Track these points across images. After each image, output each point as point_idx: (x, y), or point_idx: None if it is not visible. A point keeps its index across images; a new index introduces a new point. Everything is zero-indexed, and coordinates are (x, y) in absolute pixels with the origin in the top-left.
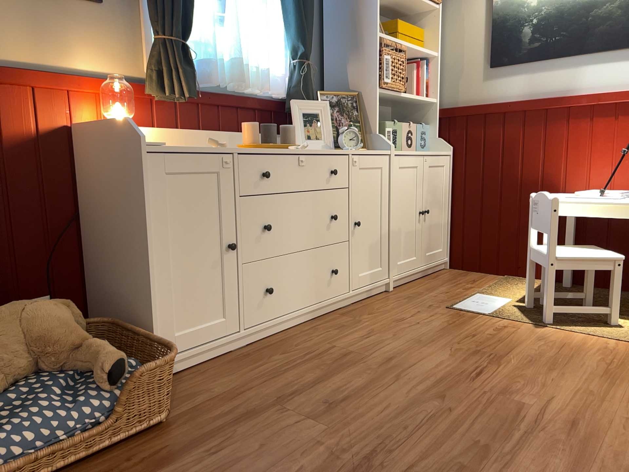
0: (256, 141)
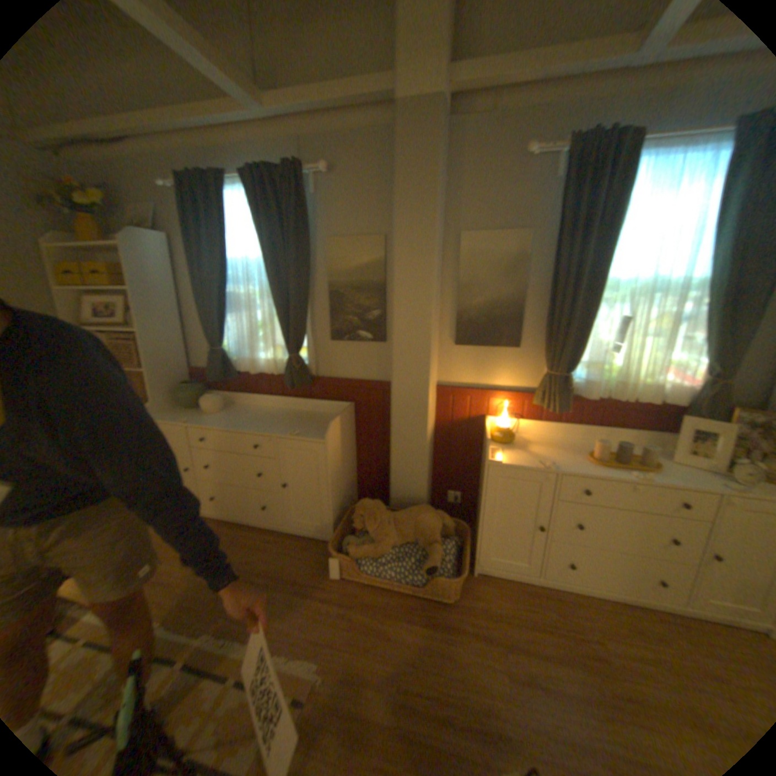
0: (604, 457)
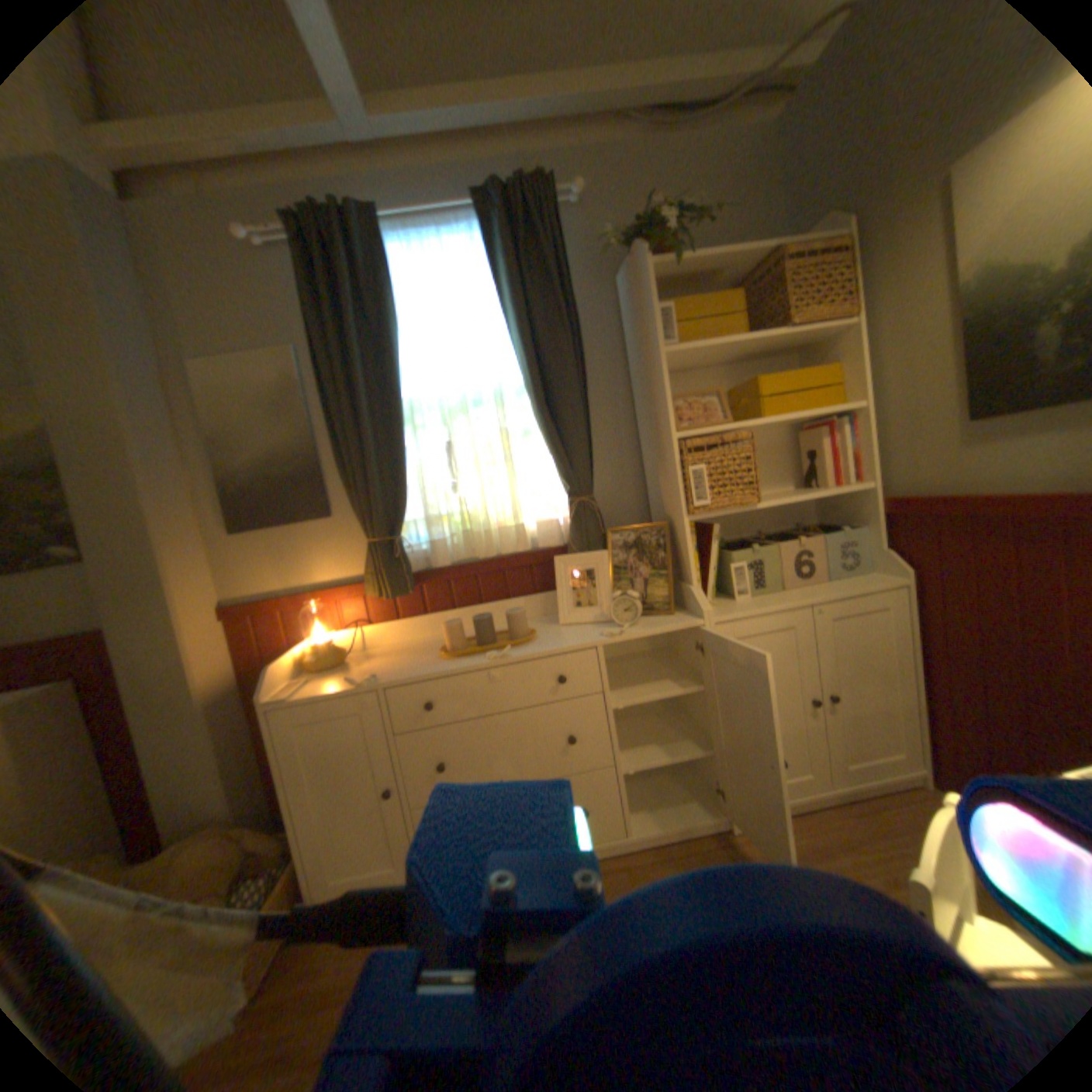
0: (458, 643)
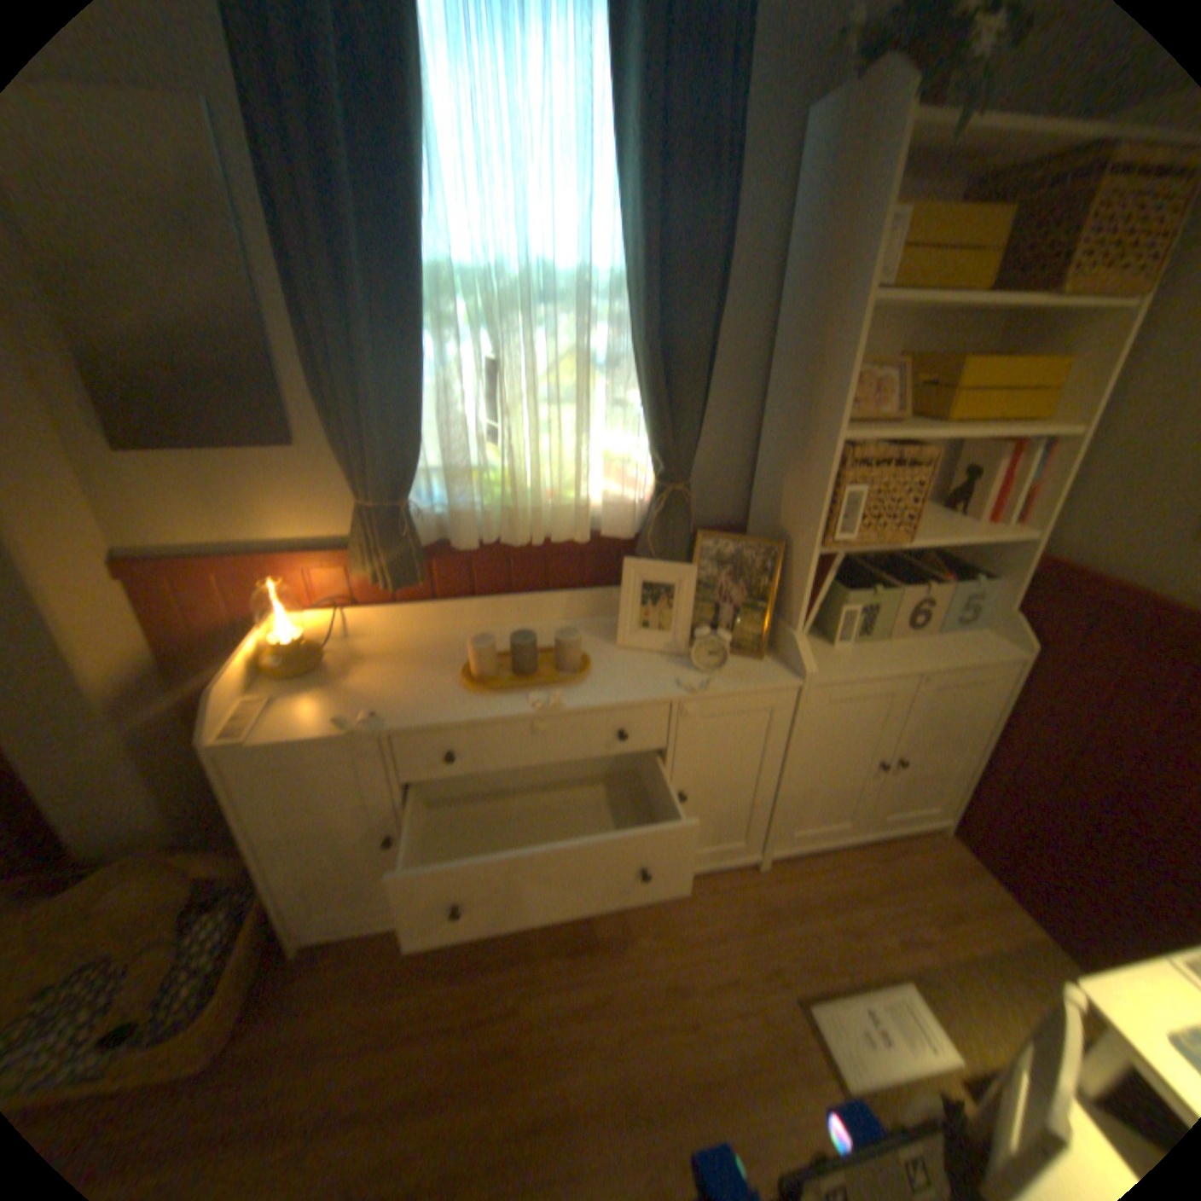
0: (489, 669)
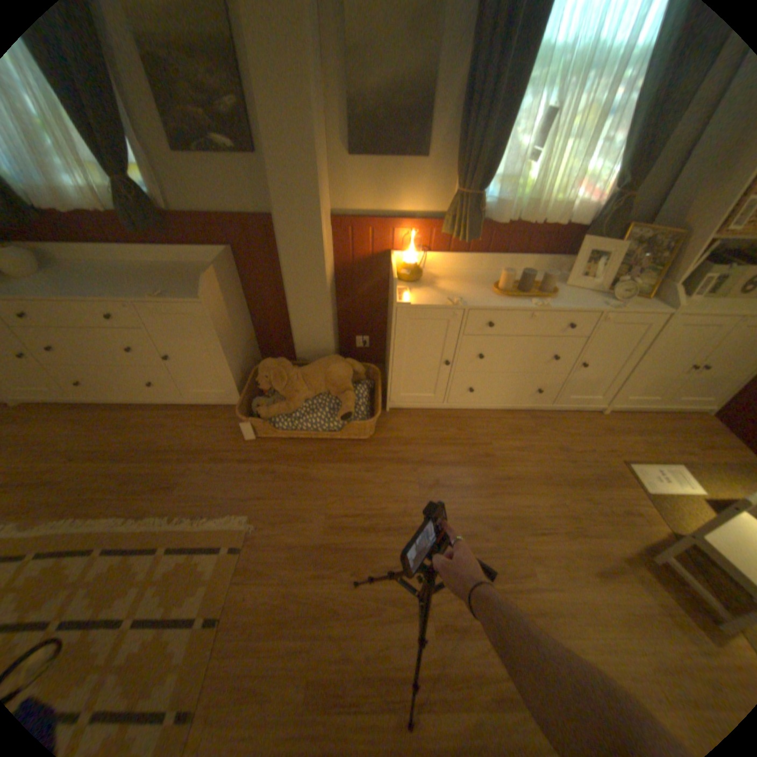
0: (507, 287)
